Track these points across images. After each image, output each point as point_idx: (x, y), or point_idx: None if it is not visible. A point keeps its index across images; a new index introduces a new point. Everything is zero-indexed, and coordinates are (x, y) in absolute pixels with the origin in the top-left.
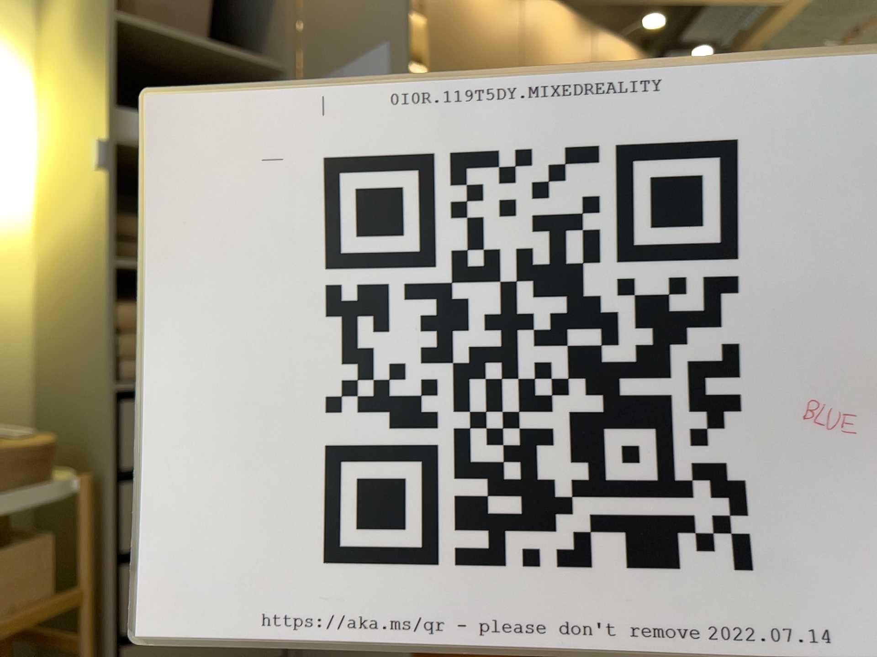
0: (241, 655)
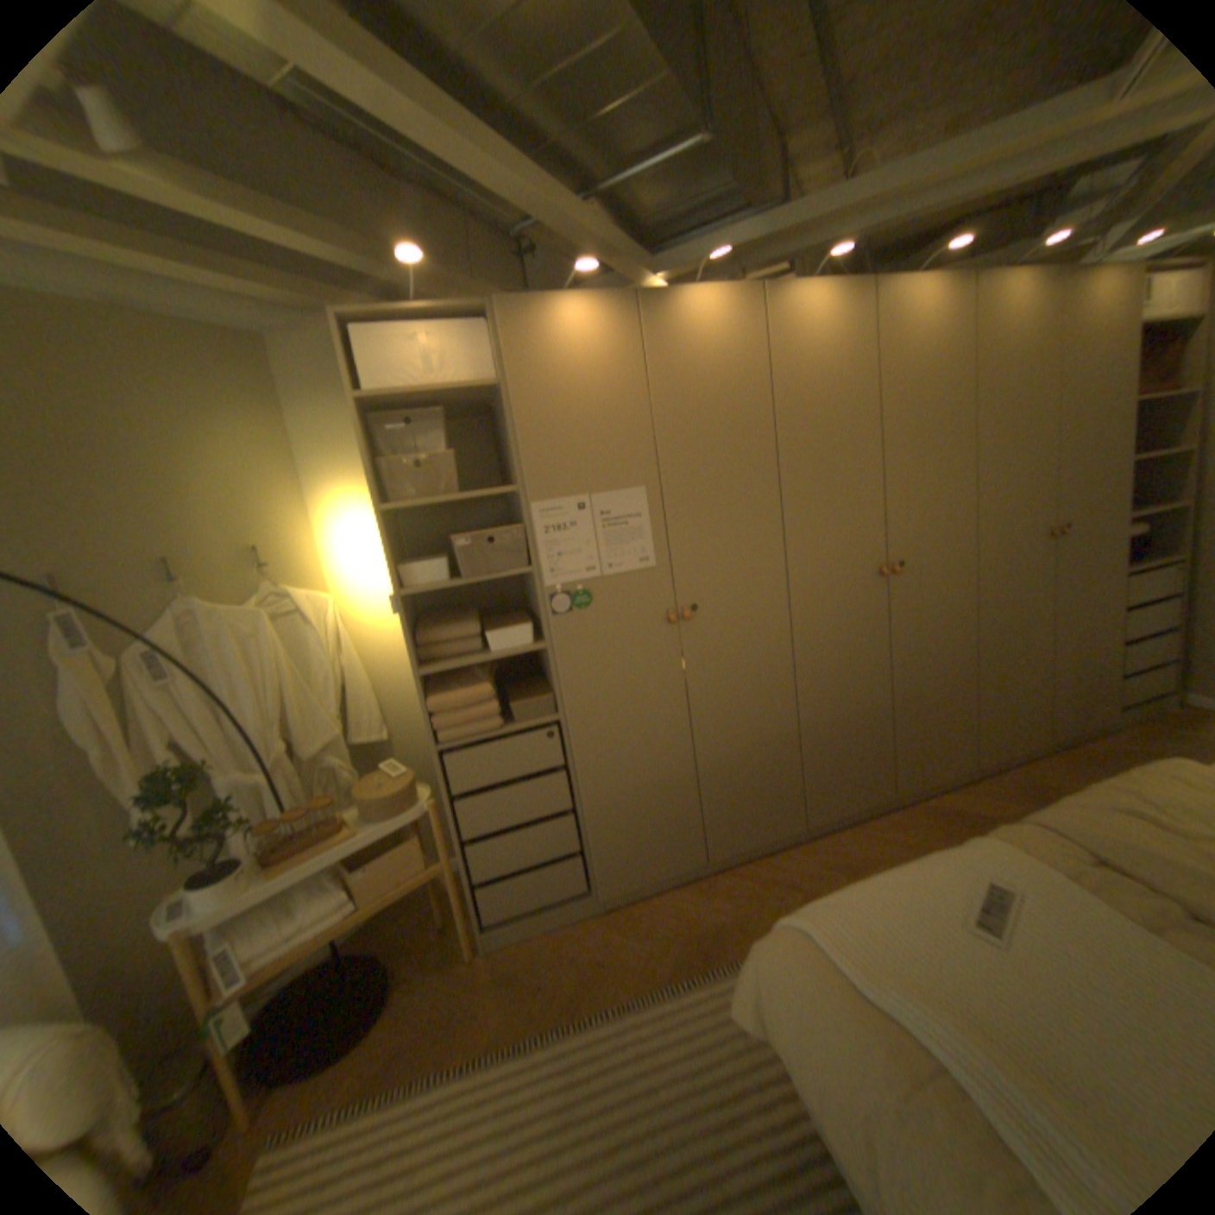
0: (563, 889)
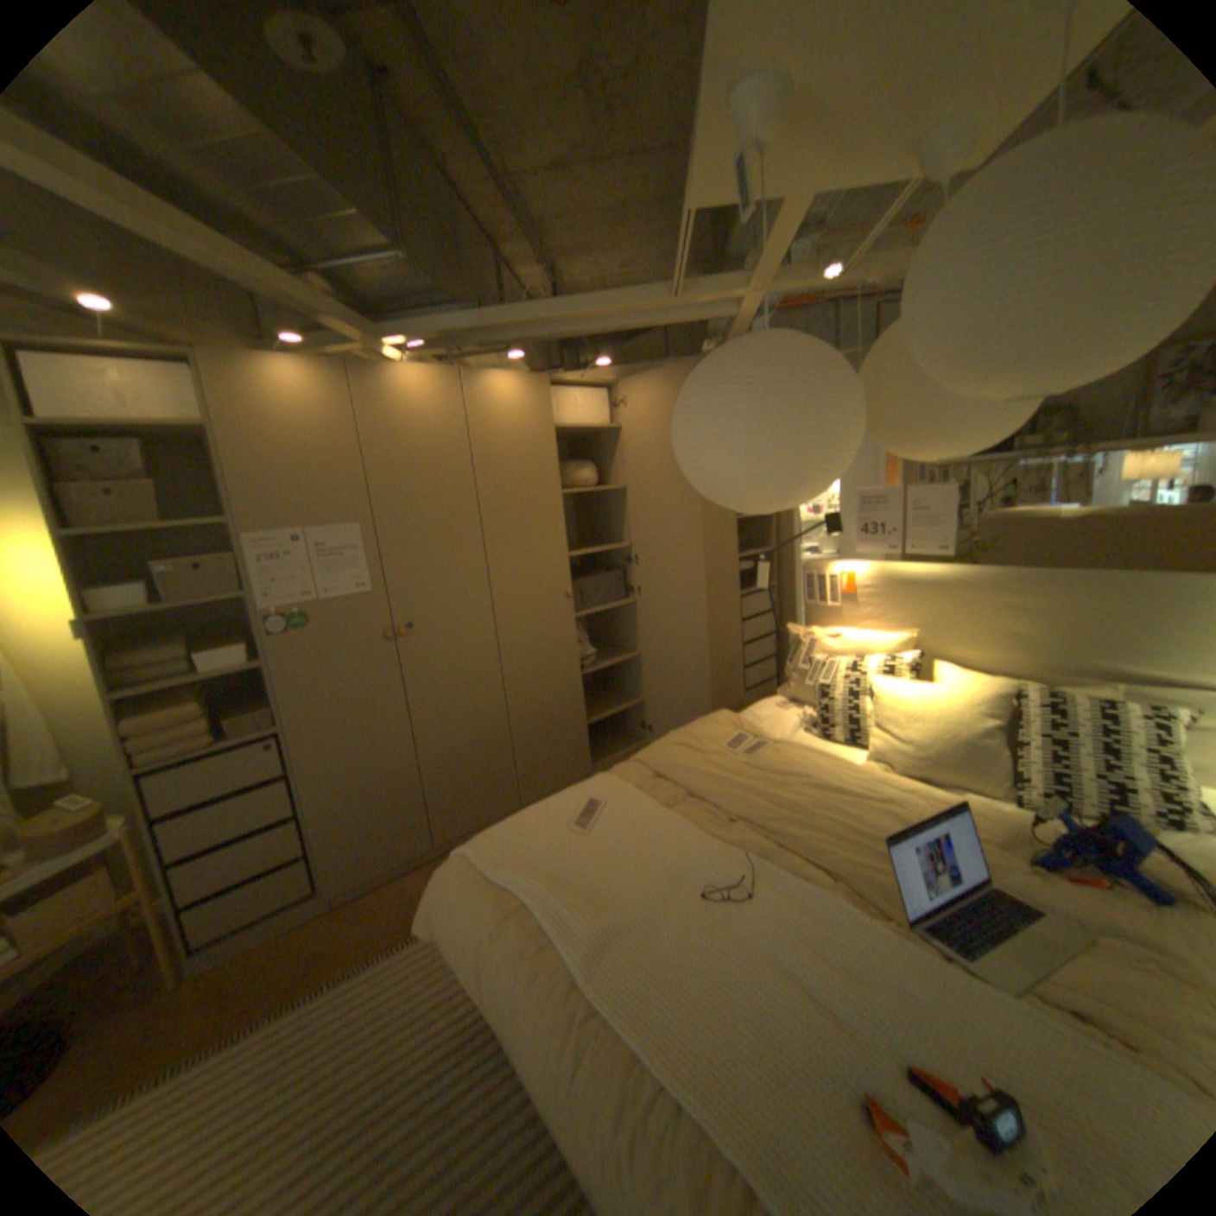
0: (285, 895)
